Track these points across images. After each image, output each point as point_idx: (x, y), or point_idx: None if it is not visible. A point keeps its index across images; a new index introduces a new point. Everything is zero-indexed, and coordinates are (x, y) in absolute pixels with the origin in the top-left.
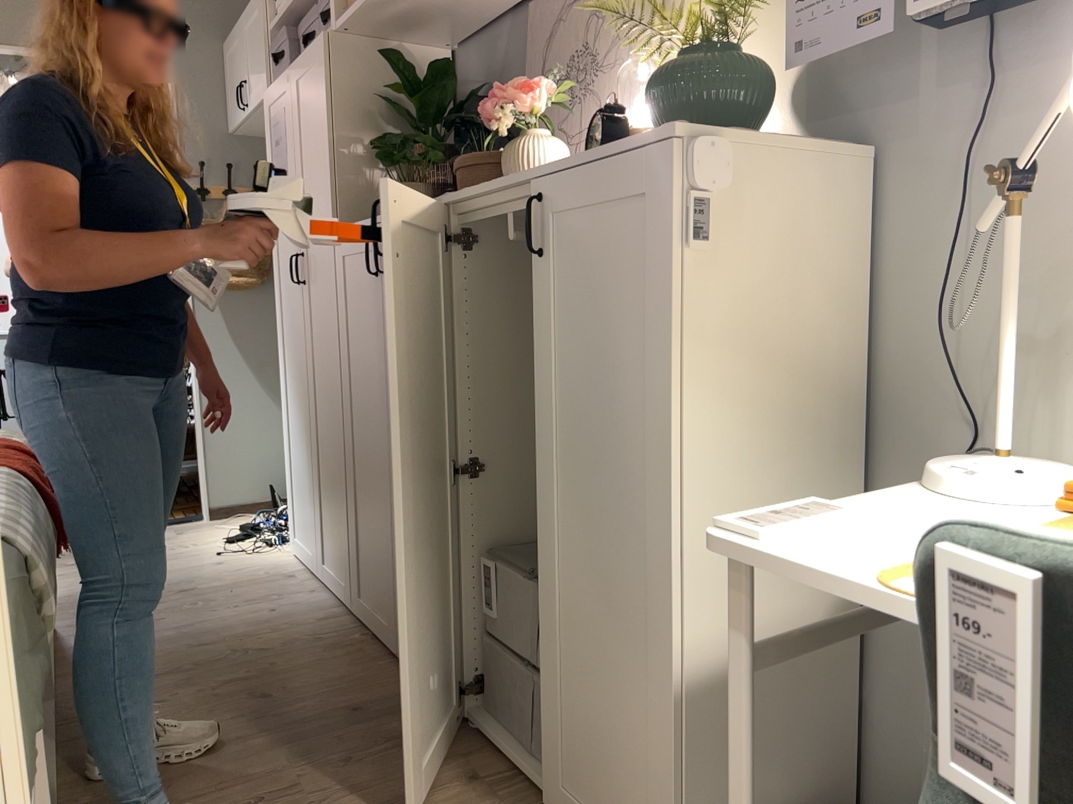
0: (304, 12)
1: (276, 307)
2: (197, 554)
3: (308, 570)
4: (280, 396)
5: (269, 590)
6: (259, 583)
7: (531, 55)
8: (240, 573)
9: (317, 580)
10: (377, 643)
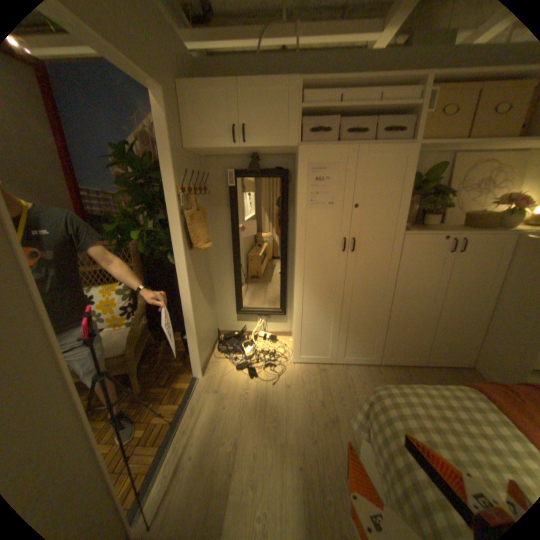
0: (337, 110)
1: (299, 261)
2: (266, 392)
3: (319, 364)
4: (295, 301)
5: (338, 380)
6: (325, 380)
7: (455, 172)
8: (308, 383)
9: (335, 365)
10: (408, 367)
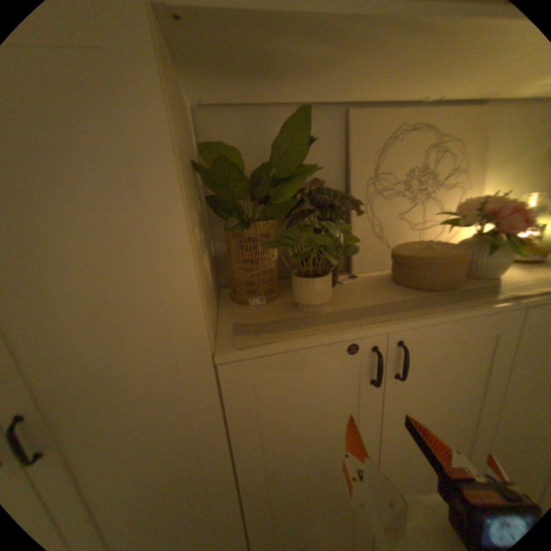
0: None
1: None
2: None
3: None
4: None
5: None
6: None
7: (354, 154)
8: None
9: None
10: None
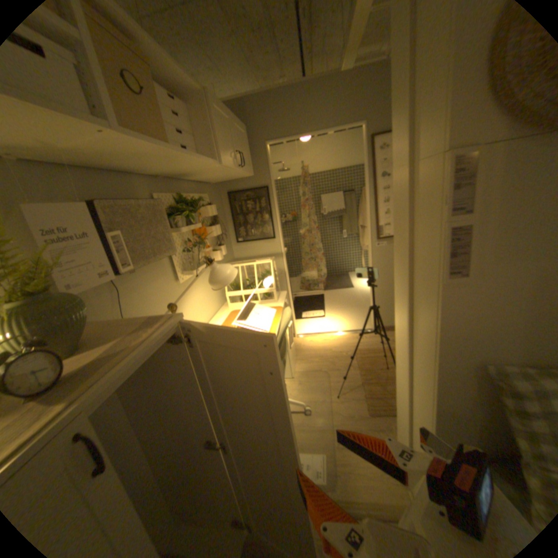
0: None
1: None
2: None
3: None
4: None
5: None
6: None
7: None
8: None
9: None
10: None
